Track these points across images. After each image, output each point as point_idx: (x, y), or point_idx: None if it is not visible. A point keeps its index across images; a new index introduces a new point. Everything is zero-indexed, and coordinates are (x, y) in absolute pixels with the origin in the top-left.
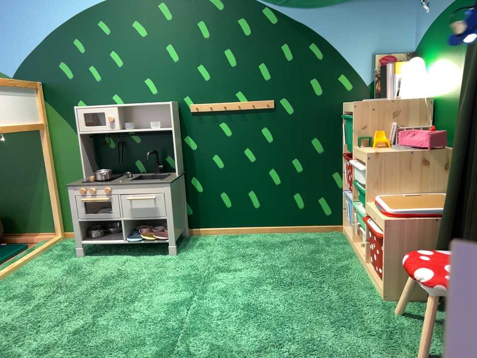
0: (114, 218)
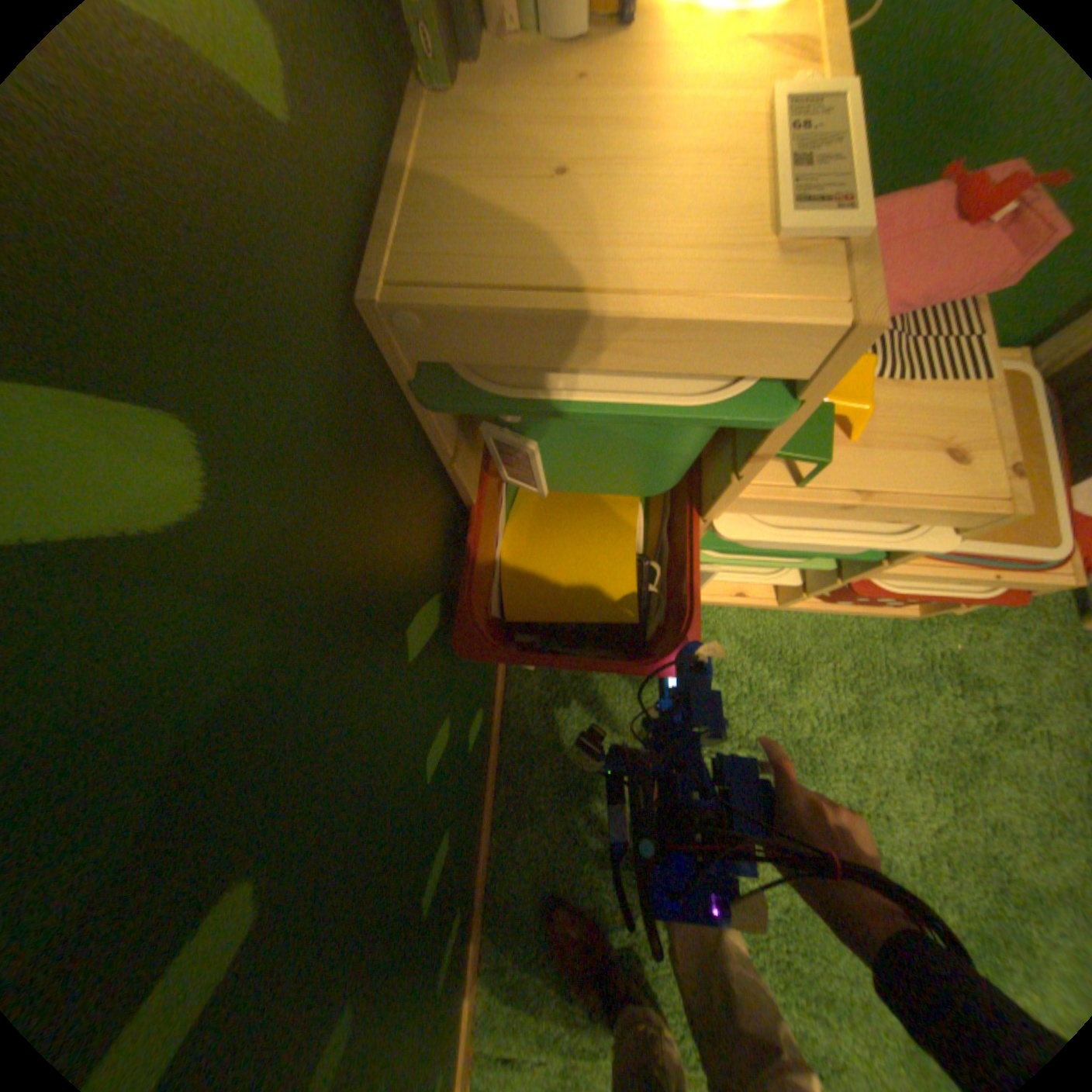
0: None
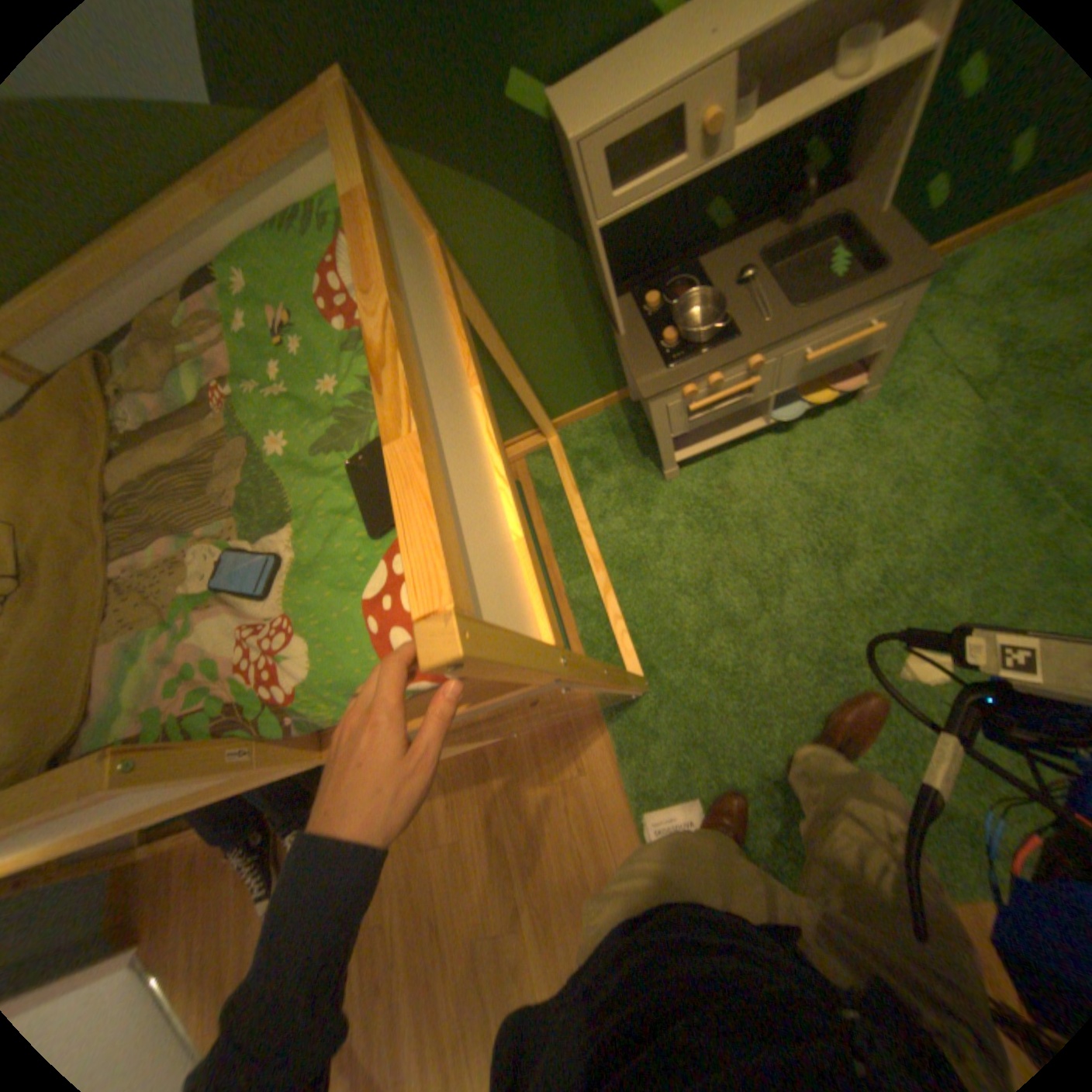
0: (762, 396)
